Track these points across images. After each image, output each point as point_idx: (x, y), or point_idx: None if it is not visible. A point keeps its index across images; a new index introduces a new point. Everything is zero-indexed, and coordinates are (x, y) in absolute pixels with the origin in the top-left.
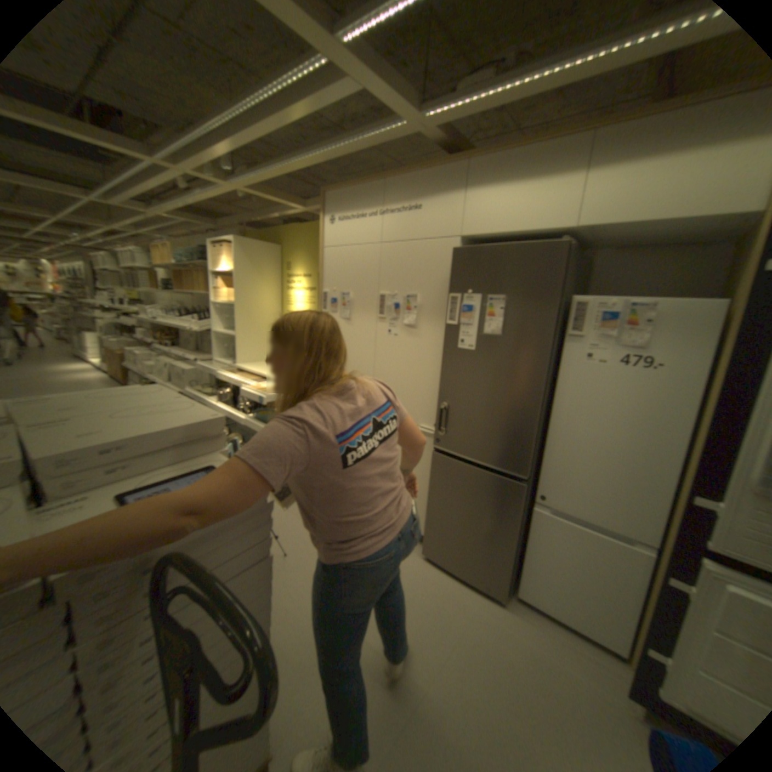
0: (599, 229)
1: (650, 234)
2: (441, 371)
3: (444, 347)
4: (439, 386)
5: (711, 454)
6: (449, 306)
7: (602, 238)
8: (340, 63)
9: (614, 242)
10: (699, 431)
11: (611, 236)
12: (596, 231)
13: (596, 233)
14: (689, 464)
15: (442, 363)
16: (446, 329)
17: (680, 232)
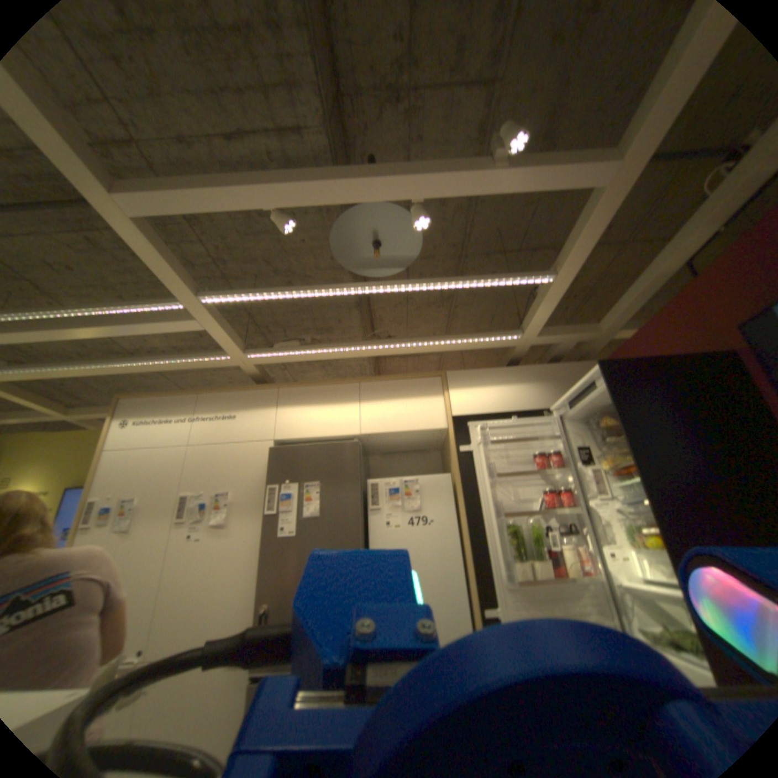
0: (372, 436)
1: (399, 441)
2: (257, 570)
3: (261, 542)
4: (255, 589)
5: (479, 576)
6: (265, 499)
7: (374, 443)
8: (189, 313)
9: (380, 448)
10: (467, 565)
11: (378, 442)
12: (371, 438)
13: (370, 439)
14: (471, 594)
15: (258, 560)
16: (262, 522)
17: (414, 440)
